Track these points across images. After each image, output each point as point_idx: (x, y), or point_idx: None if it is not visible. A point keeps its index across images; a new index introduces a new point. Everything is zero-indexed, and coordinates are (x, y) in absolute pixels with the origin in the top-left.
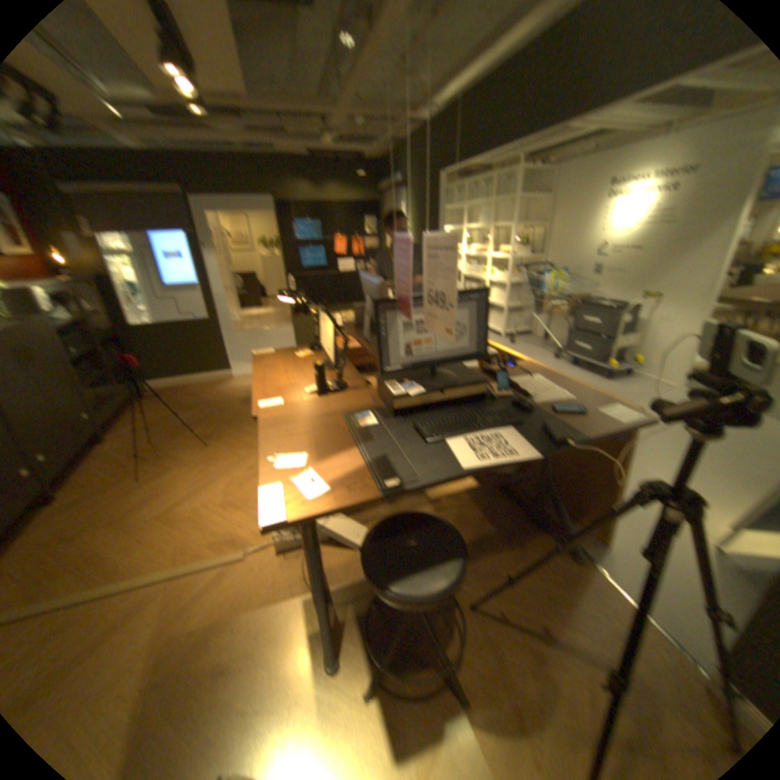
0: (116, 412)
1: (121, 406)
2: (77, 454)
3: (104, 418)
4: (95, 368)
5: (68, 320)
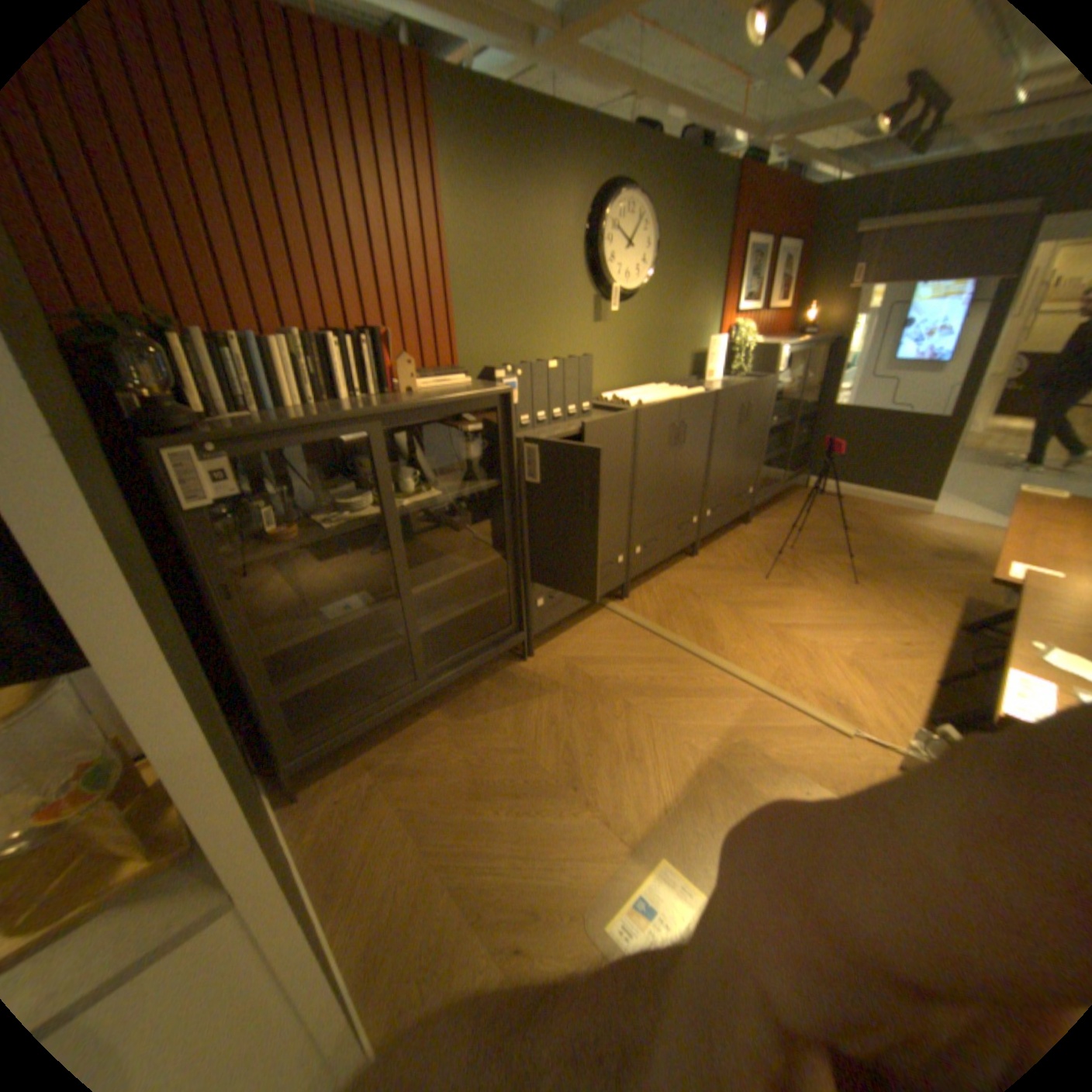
0: (779, 495)
1: (786, 492)
2: (734, 521)
3: (767, 497)
4: (785, 440)
5: (791, 381)
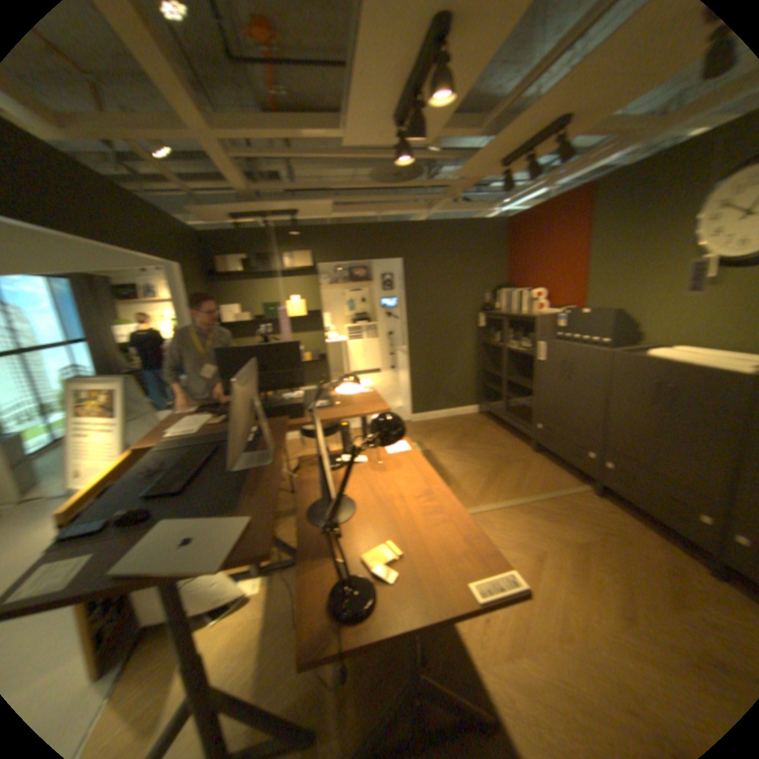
0: None
1: None
2: None
3: None
4: None
5: None
